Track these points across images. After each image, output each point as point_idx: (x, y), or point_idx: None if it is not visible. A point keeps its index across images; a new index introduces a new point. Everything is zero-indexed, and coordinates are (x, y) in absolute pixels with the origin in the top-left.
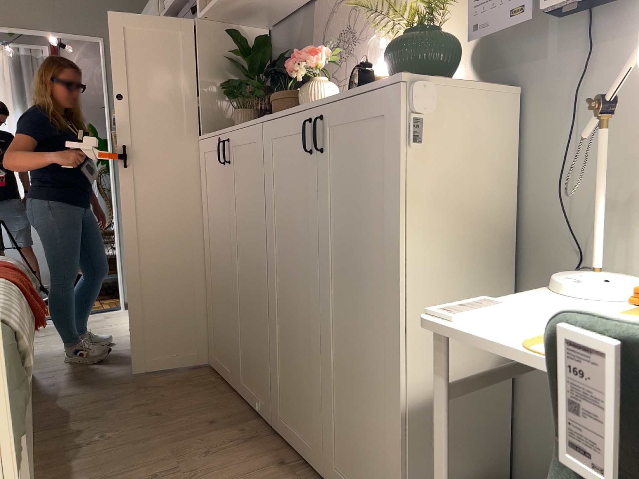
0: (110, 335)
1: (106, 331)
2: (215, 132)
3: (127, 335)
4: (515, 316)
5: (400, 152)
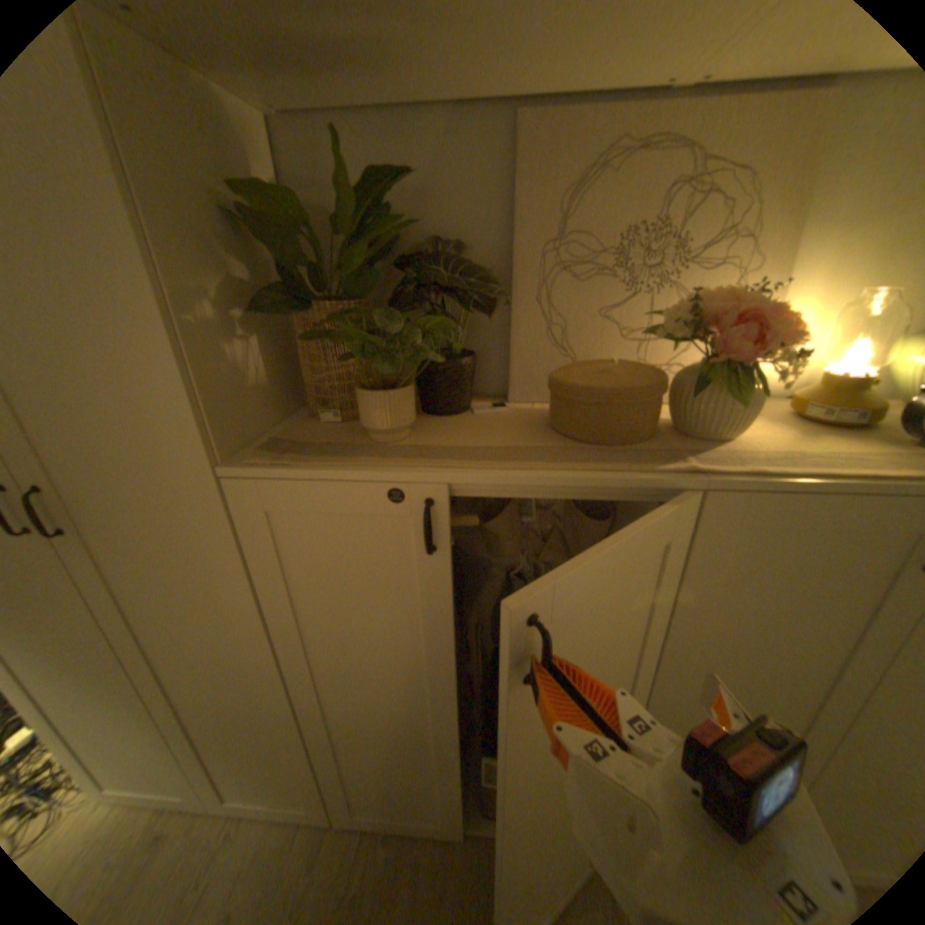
0: None
1: None
2: (352, 465)
3: None
4: None
5: None
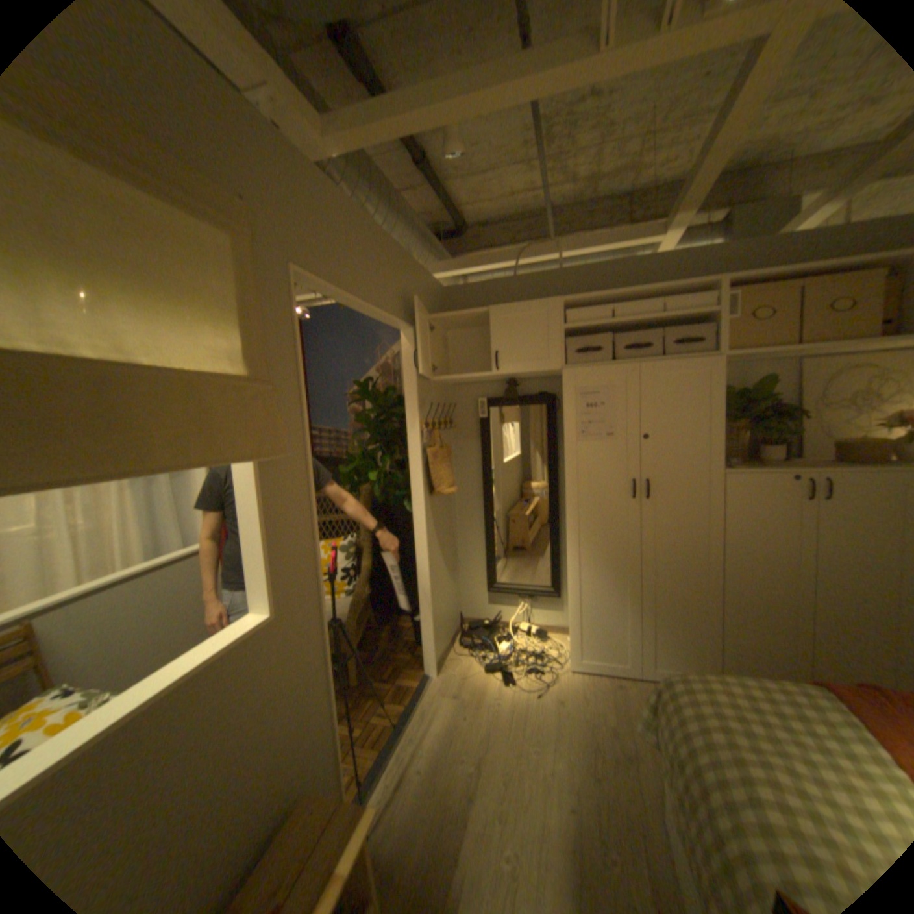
0: (543, 718)
1: (521, 716)
2: (778, 470)
3: (555, 706)
4: None
5: None
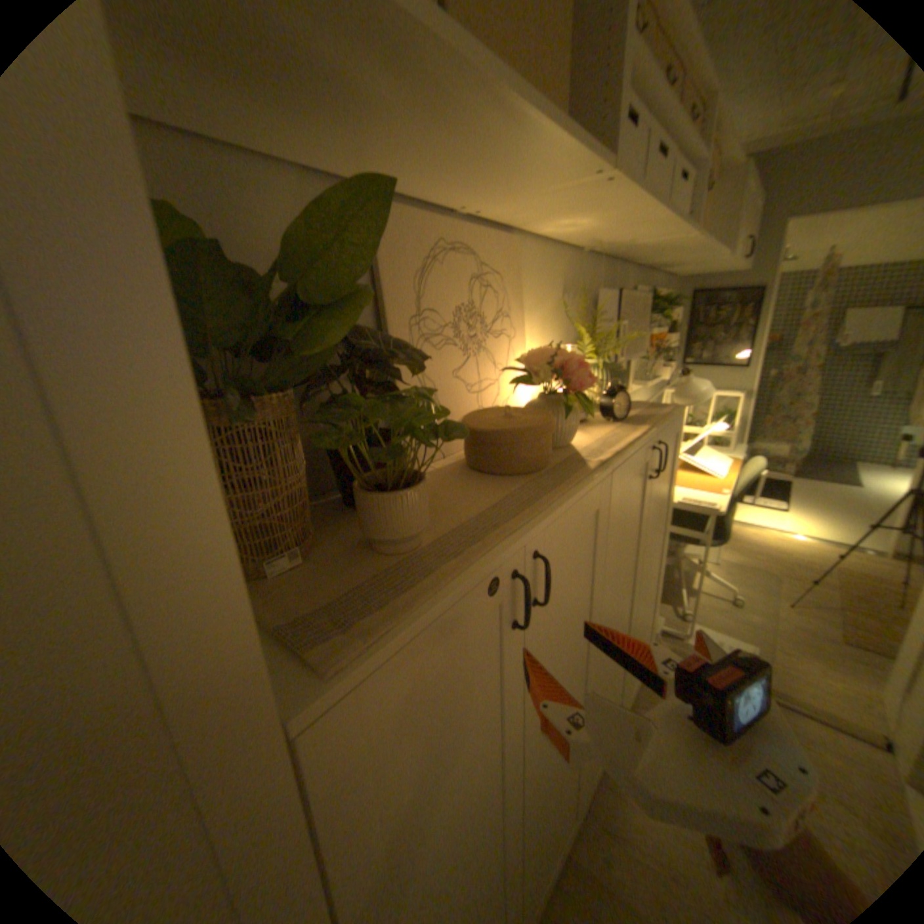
0: None
1: None
2: (453, 578)
3: None
4: (685, 497)
5: (678, 450)
